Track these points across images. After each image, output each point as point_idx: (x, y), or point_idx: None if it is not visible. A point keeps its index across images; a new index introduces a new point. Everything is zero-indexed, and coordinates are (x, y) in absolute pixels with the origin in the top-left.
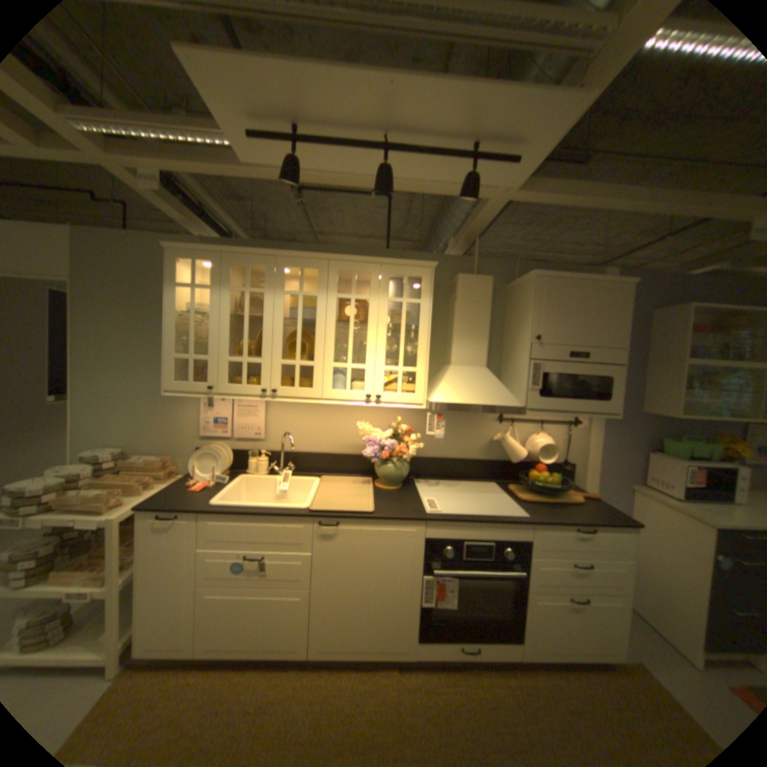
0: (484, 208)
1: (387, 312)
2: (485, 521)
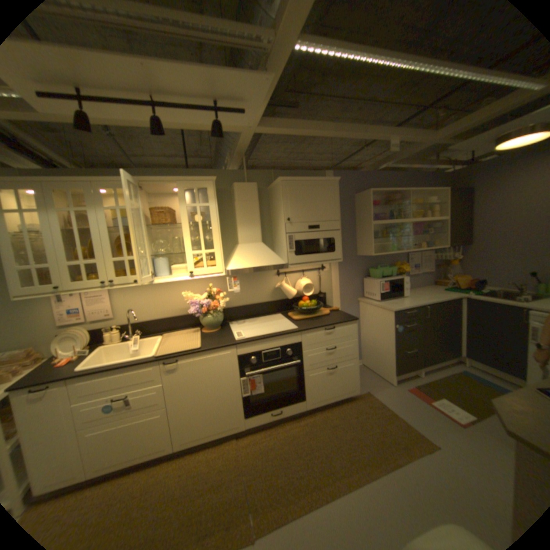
0: (241, 138)
1: (188, 214)
2: (272, 336)
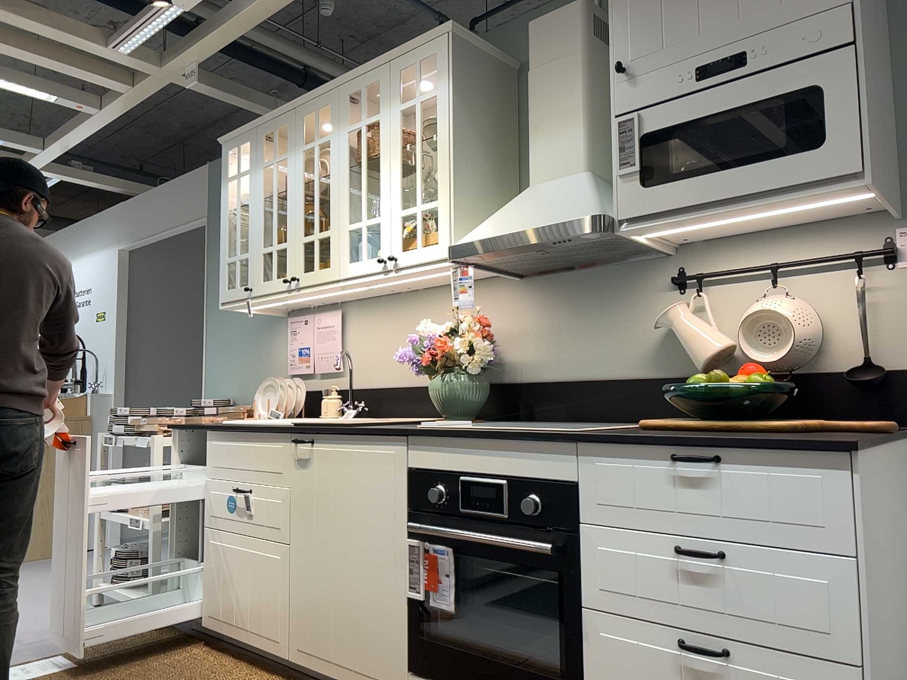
0: None
1: (399, 127)
2: (485, 433)
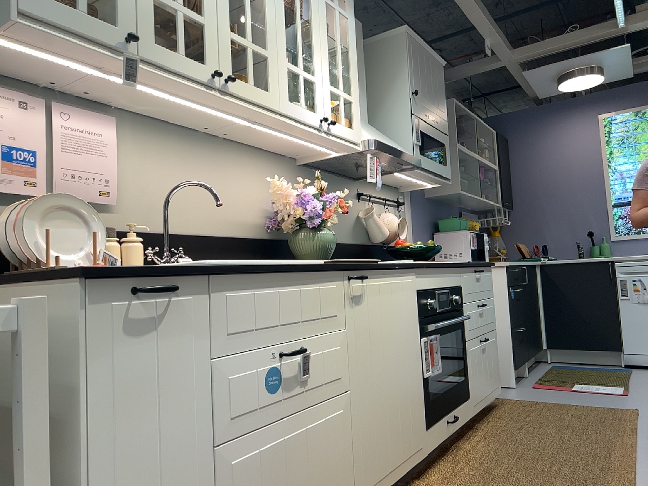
0: None
1: (326, 15)
2: (444, 264)
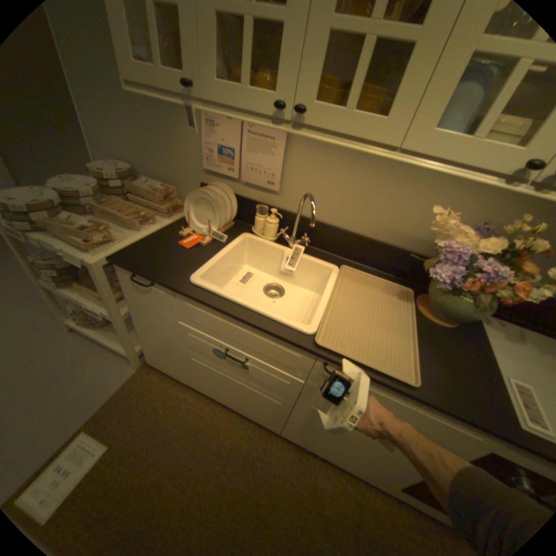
0: None
1: None
2: None
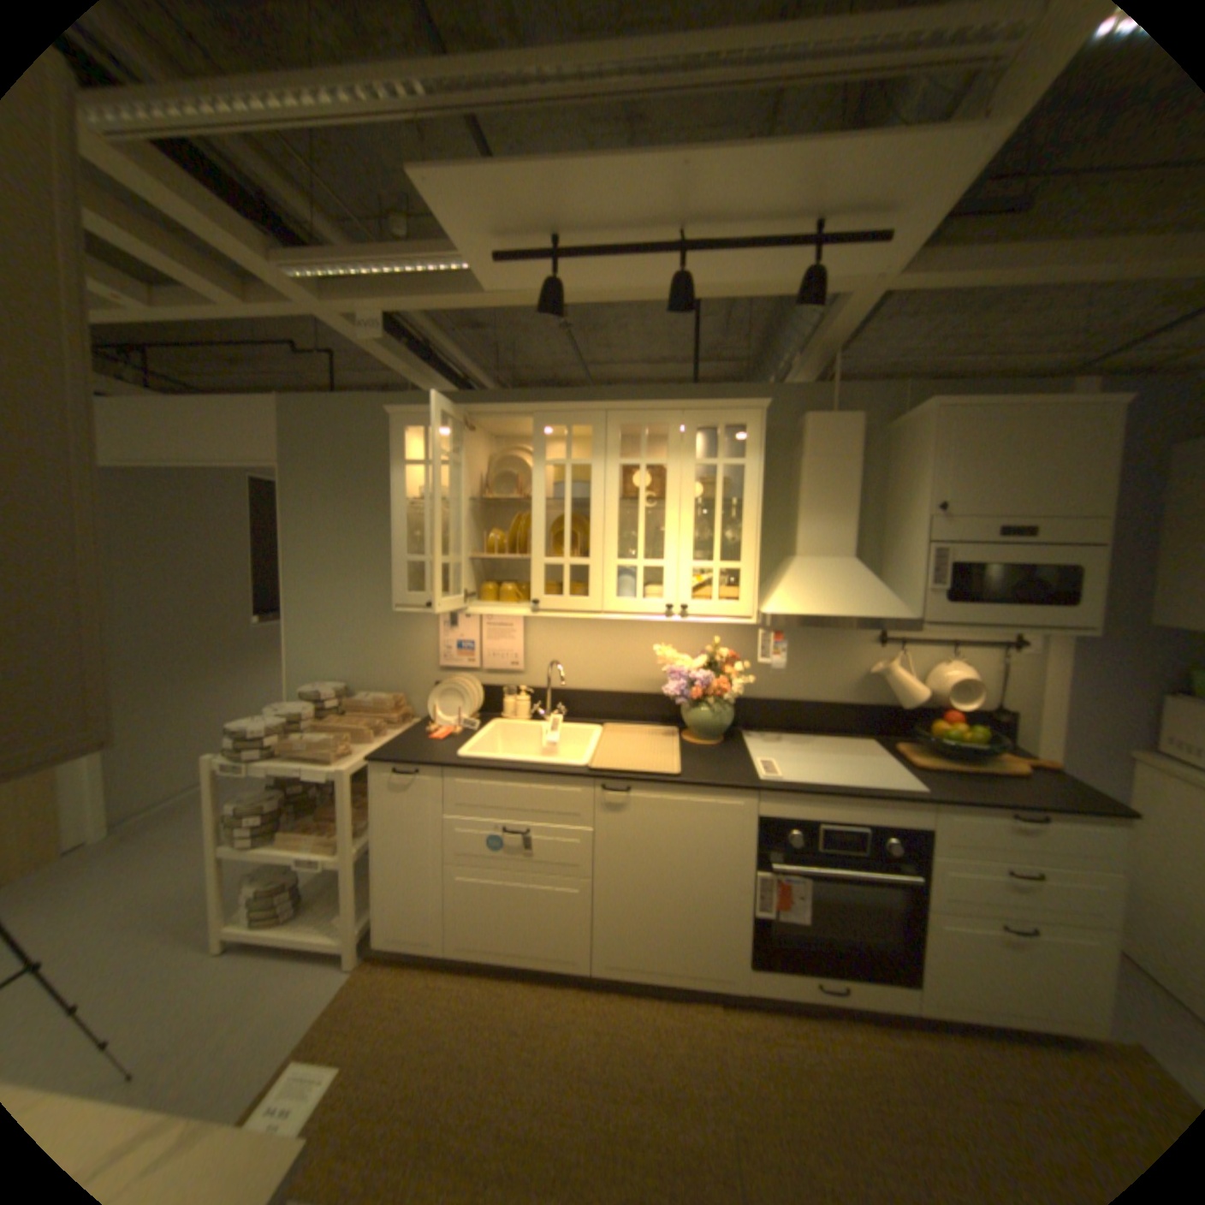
0: (845, 305)
1: (694, 481)
2: (854, 795)
